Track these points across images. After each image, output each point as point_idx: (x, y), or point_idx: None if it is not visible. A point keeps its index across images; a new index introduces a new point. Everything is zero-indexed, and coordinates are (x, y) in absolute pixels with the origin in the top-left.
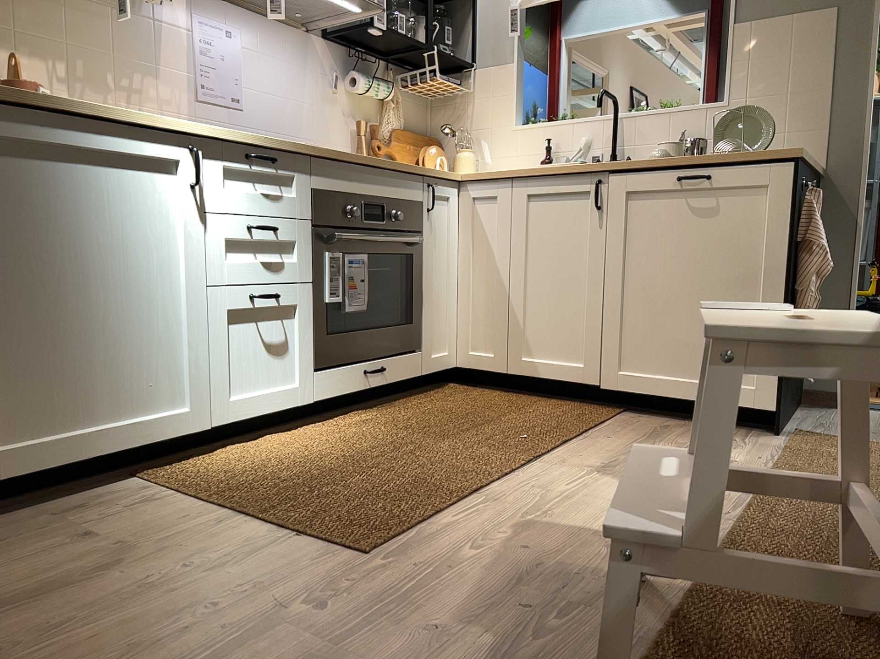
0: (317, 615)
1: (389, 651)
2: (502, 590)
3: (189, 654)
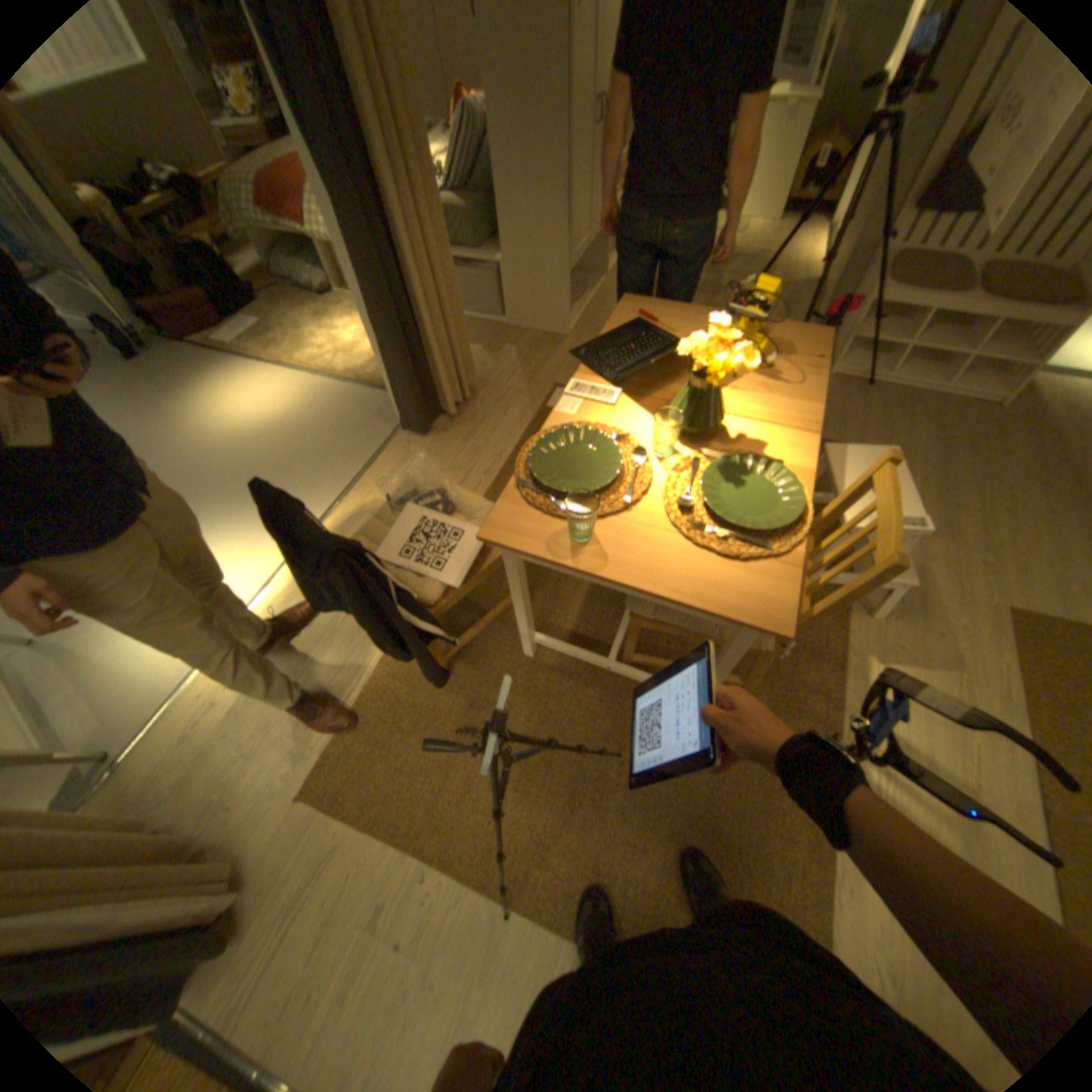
0: (984, 563)
1: (940, 551)
2: (930, 597)
3: (1000, 534)
